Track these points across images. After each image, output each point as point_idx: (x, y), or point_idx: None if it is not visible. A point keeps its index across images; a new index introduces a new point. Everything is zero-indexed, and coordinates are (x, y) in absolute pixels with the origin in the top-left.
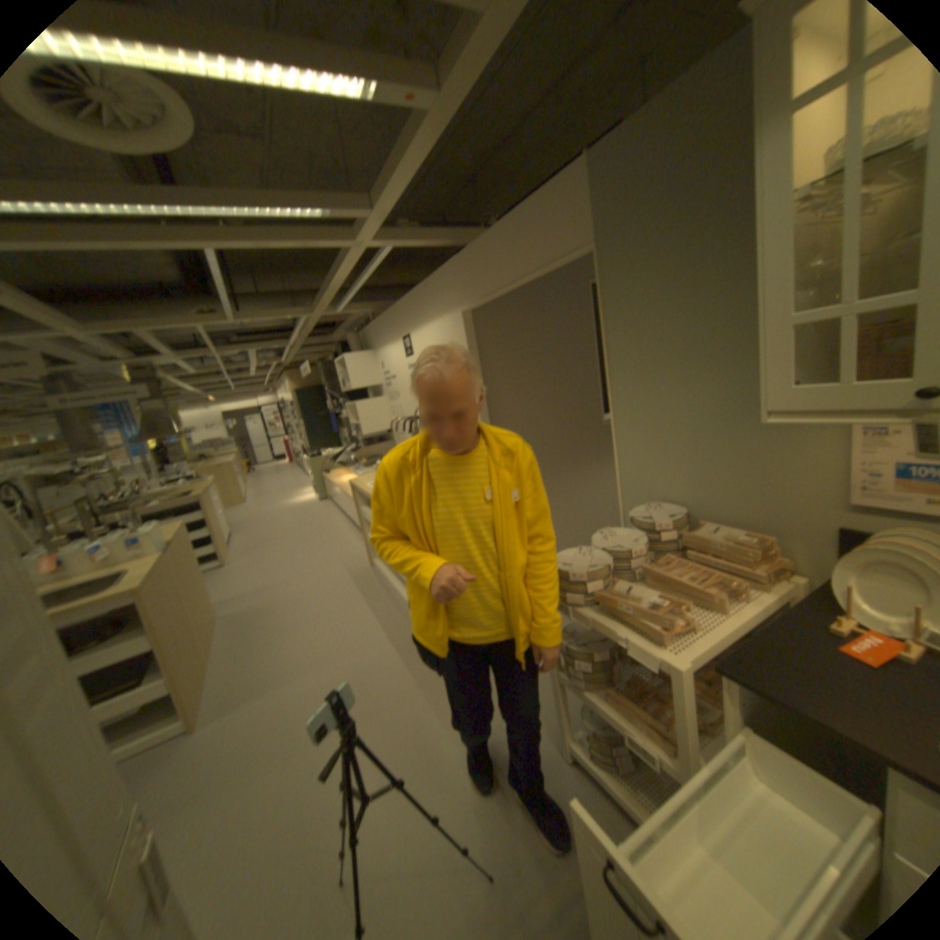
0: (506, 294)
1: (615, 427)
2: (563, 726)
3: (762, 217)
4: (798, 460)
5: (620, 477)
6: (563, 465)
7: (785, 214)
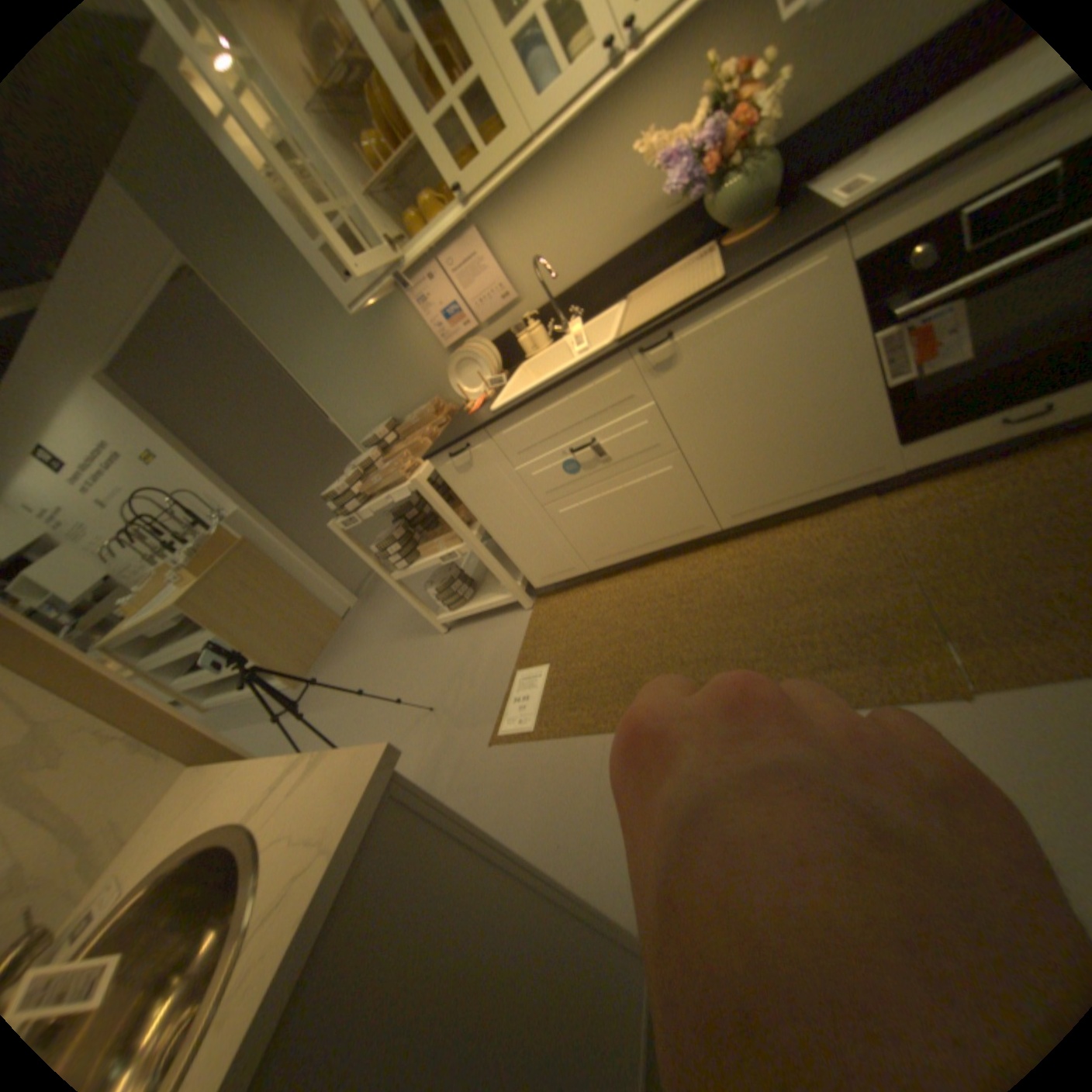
0: (132, 340)
1: (311, 392)
2: (422, 607)
3: (255, 191)
4: (411, 339)
5: (344, 428)
6: (321, 476)
7: (268, 186)
